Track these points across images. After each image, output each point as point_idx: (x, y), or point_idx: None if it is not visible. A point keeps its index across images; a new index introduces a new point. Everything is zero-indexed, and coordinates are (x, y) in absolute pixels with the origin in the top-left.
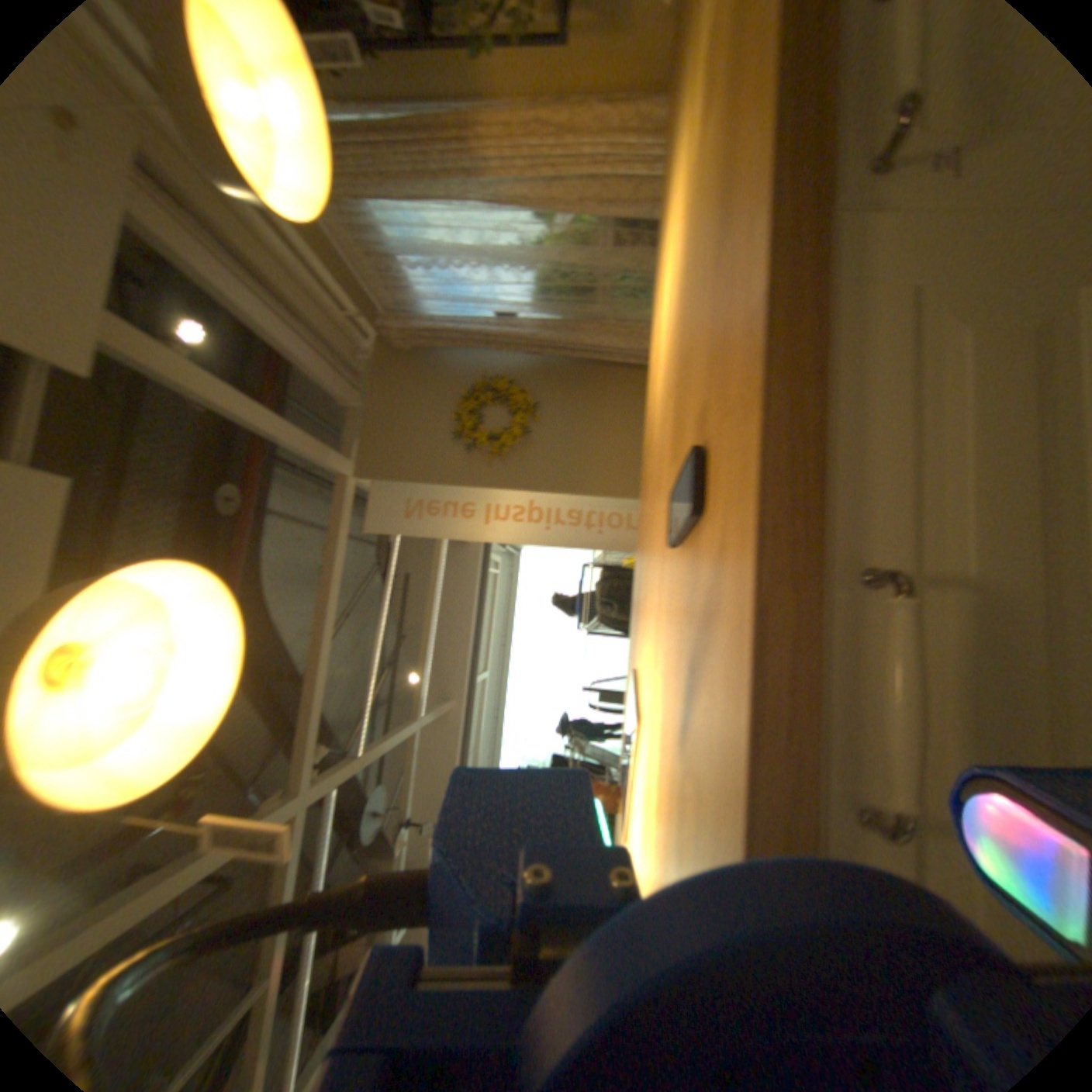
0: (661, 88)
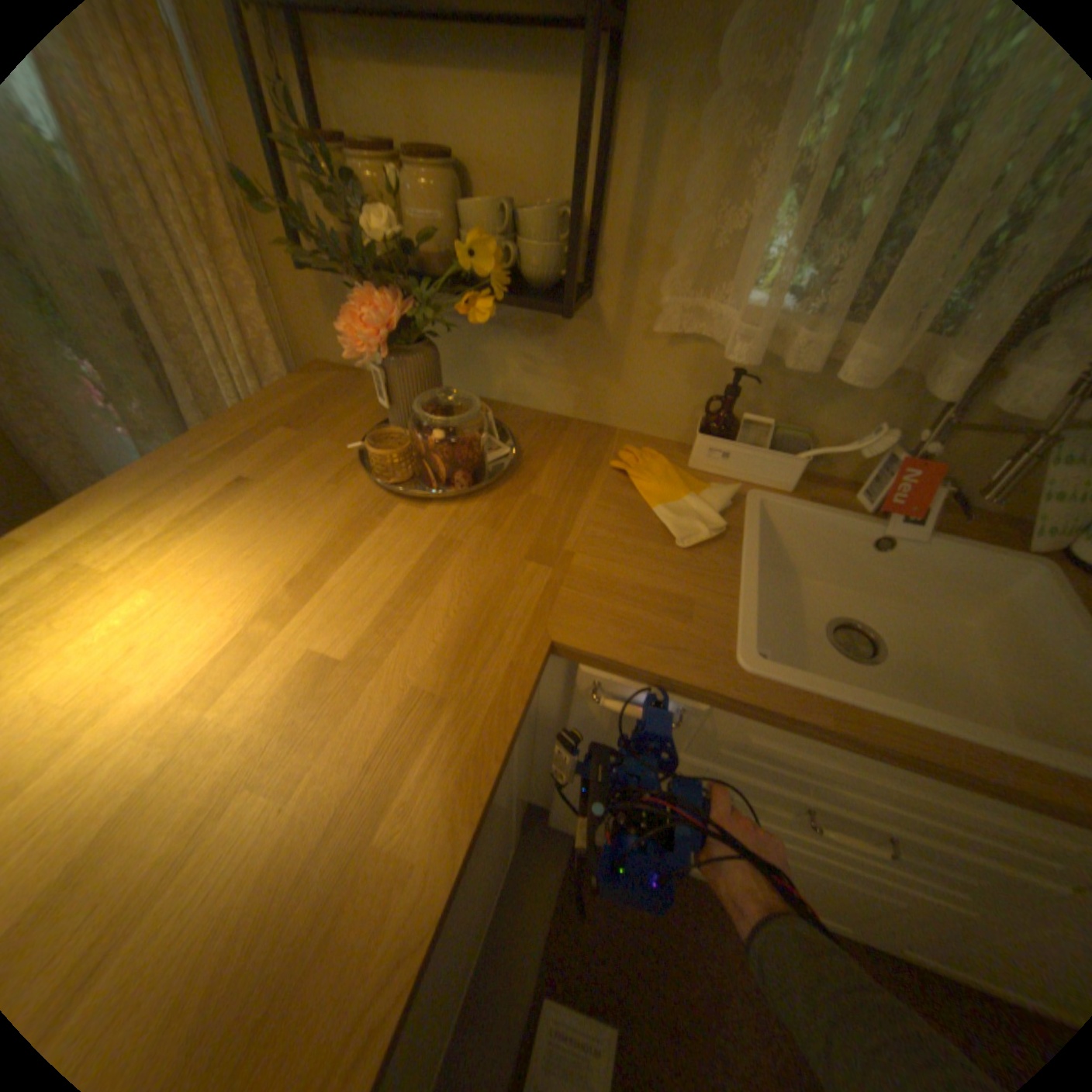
0: (292, 361)
